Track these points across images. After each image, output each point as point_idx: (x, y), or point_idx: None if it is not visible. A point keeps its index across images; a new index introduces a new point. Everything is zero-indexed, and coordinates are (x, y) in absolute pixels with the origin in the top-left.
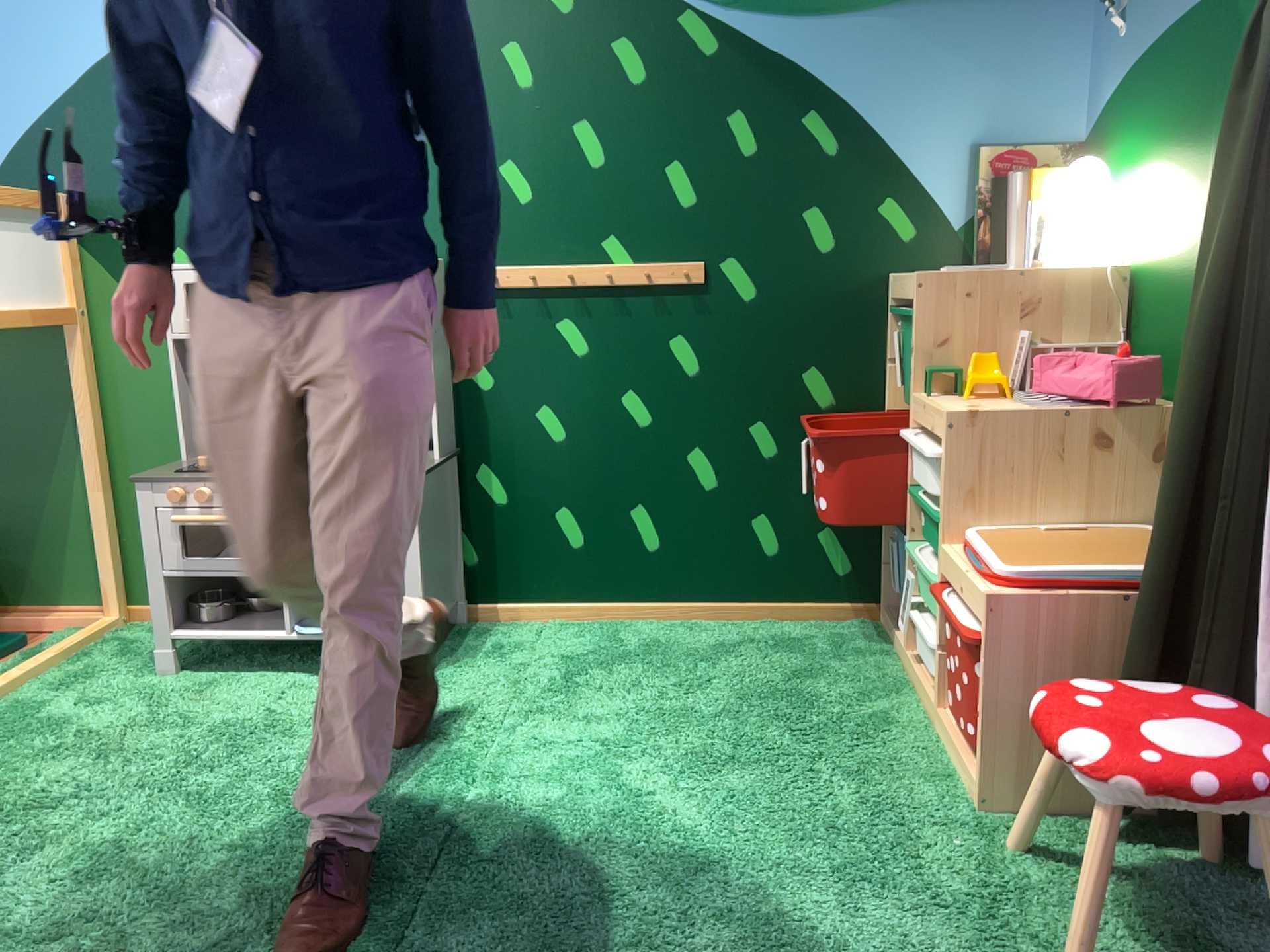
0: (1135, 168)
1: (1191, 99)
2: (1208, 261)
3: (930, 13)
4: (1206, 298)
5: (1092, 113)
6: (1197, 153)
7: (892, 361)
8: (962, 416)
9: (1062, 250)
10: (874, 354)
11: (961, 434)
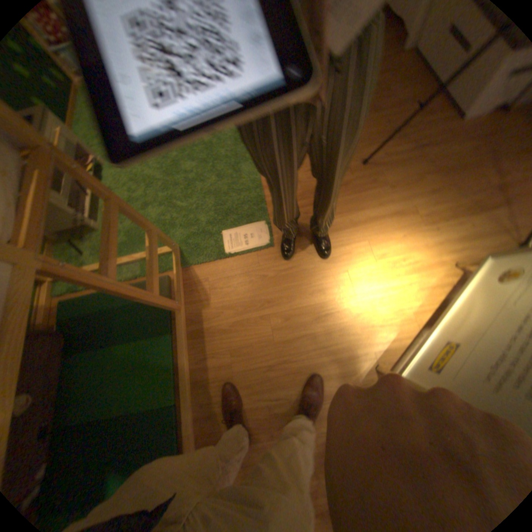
0: None
1: None
2: None
3: None
4: None
5: None
6: None
7: None
8: None
9: None
10: None
11: None
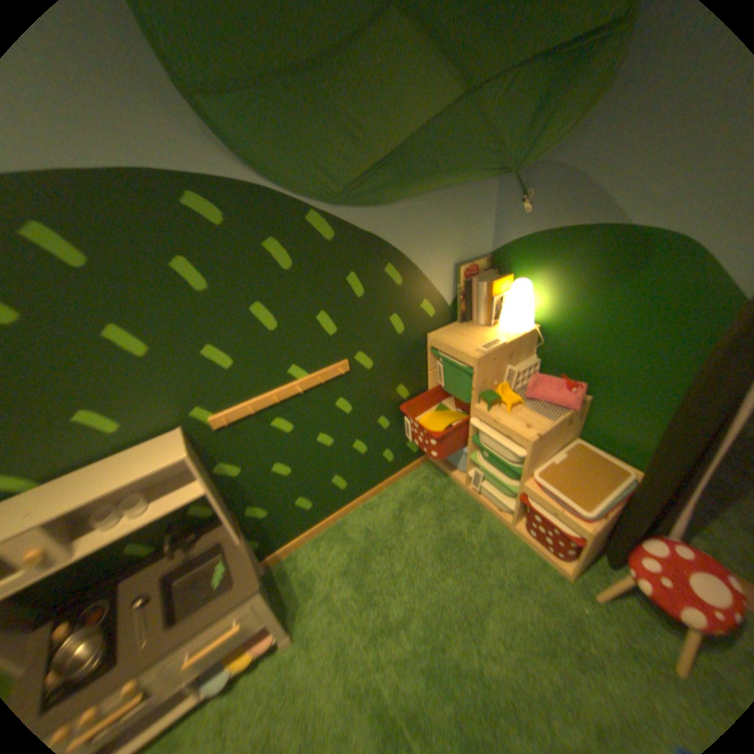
0: (542, 282)
1: (597, 268)
2: (695, 402)
3: (439, 195)
4: (697, 420)
5: (500, 242)
6: (600, 295)
7: (431, 371)
8: (537, 441)
9: (517, 324)
10: (422, 370)
11: (536, 447)
